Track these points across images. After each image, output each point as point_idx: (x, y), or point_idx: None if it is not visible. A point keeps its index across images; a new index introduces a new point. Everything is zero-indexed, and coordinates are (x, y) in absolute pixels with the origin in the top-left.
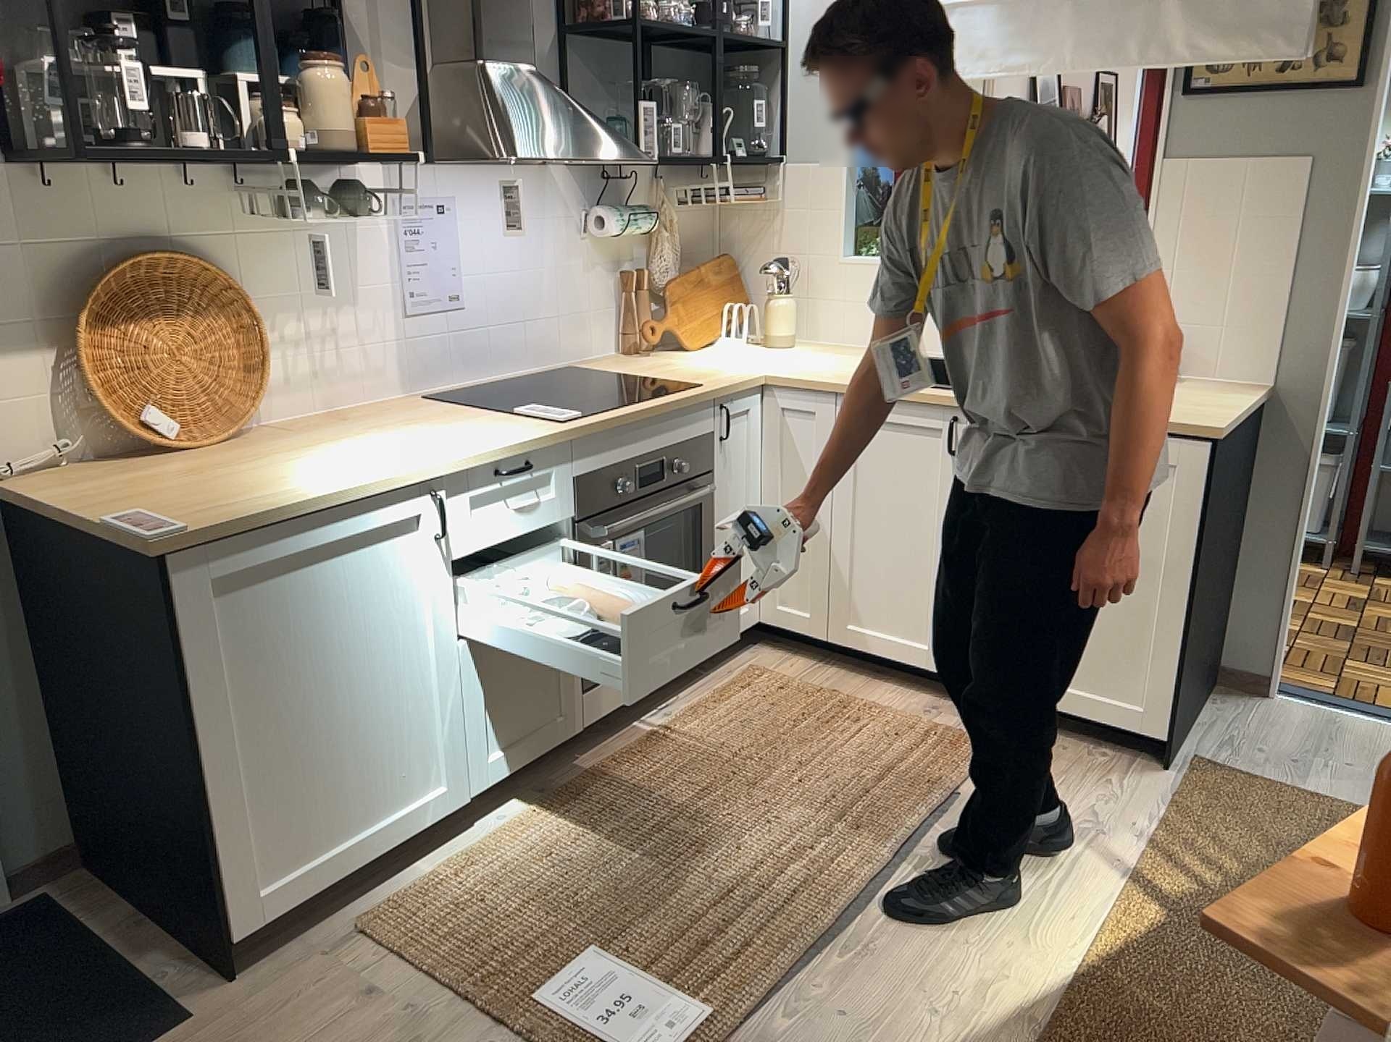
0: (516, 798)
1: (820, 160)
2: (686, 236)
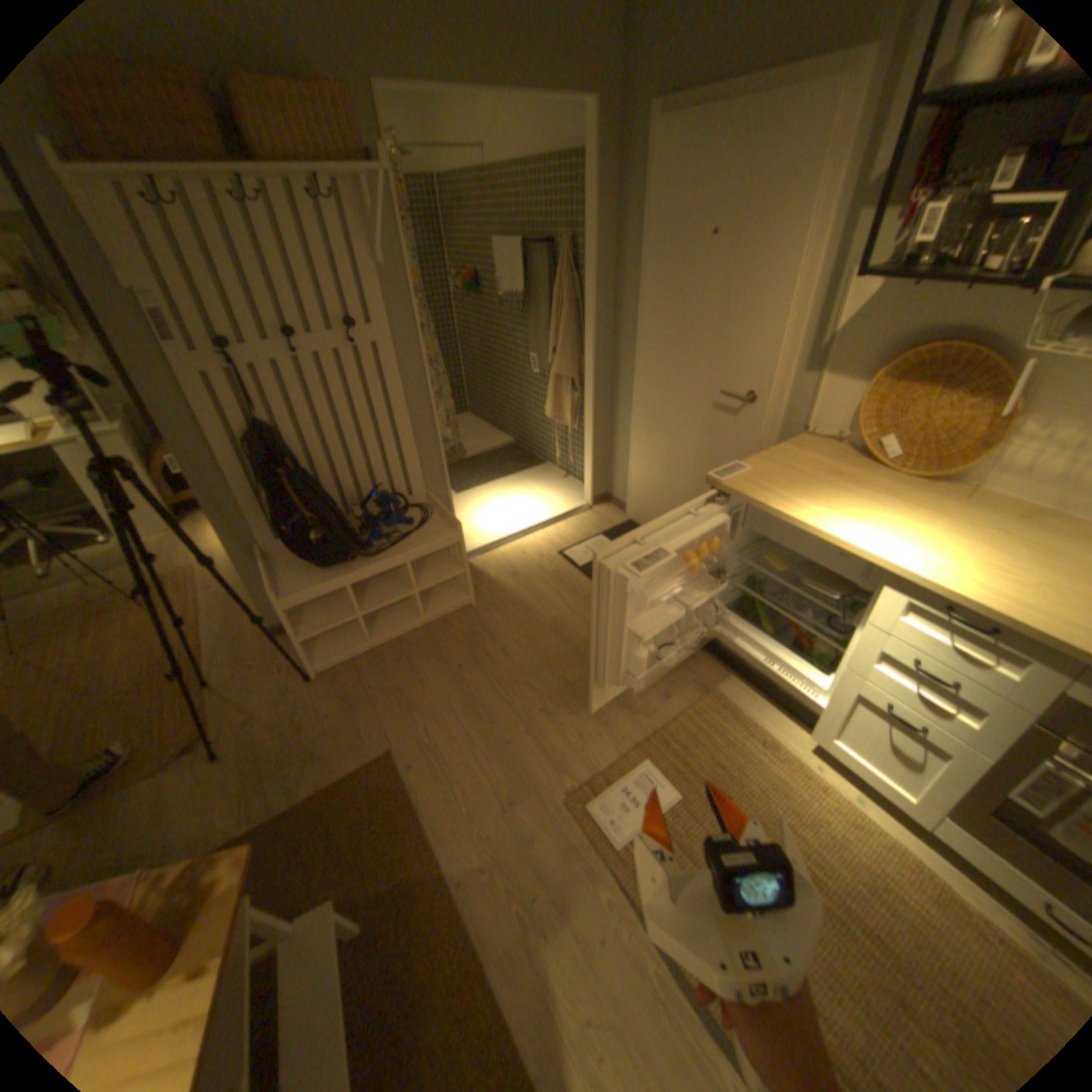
0: (848, 781)
1: None
2: None
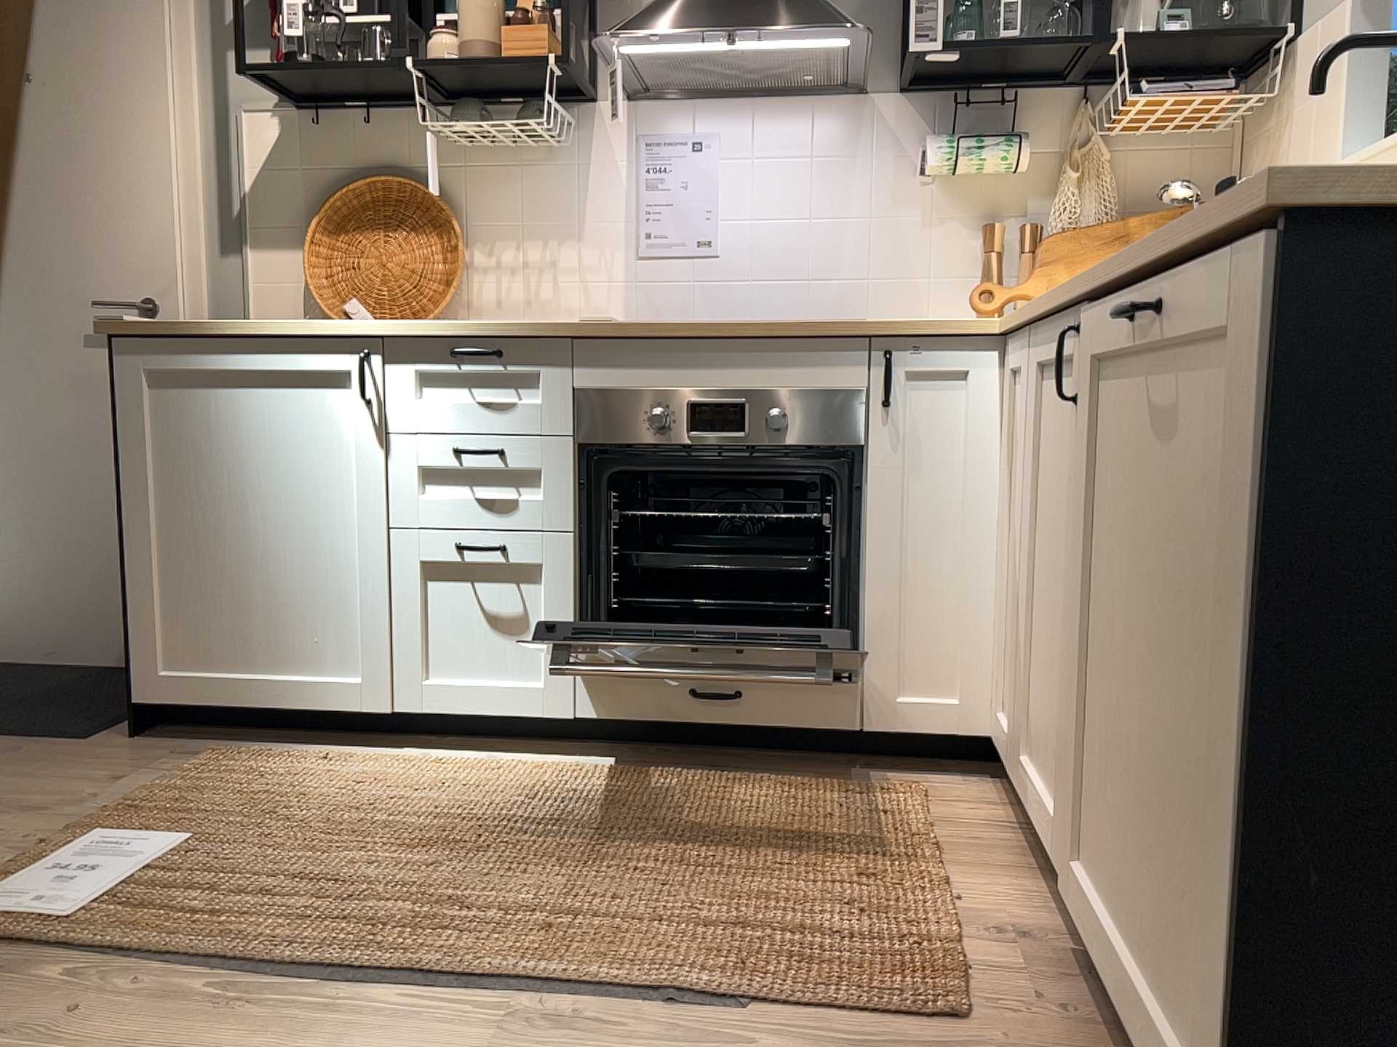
0: (468, 752)
1: (1326, 11)
2: (1149, 187)
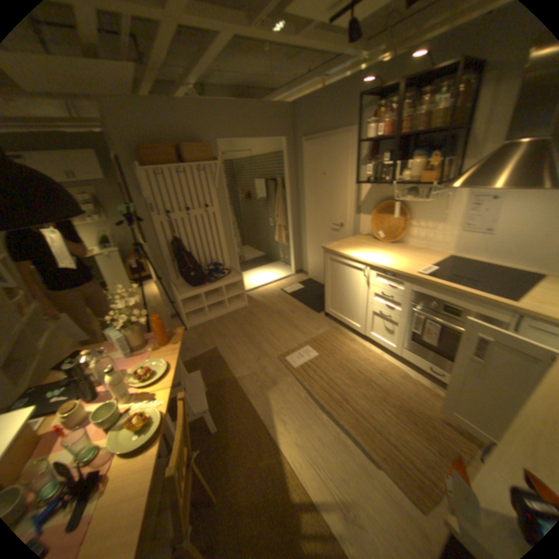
0: (379, 349)
1: None
2: None
